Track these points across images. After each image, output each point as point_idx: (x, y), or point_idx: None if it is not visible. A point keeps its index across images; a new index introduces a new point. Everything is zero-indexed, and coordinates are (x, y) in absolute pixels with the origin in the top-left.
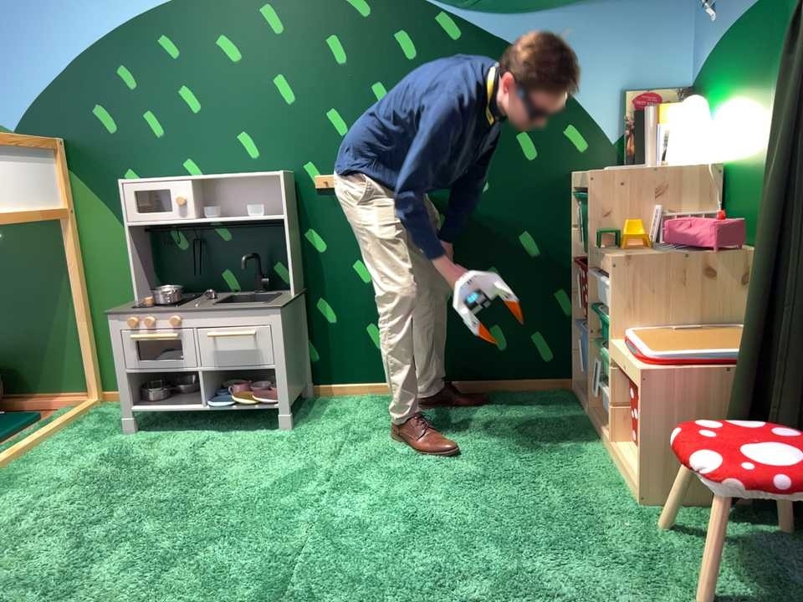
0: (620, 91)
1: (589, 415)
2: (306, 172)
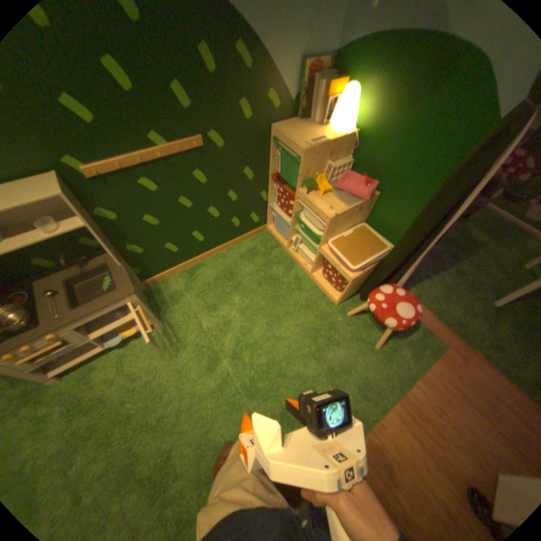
0: (302, 57)
1: (286, 250)
2: (69, 166)
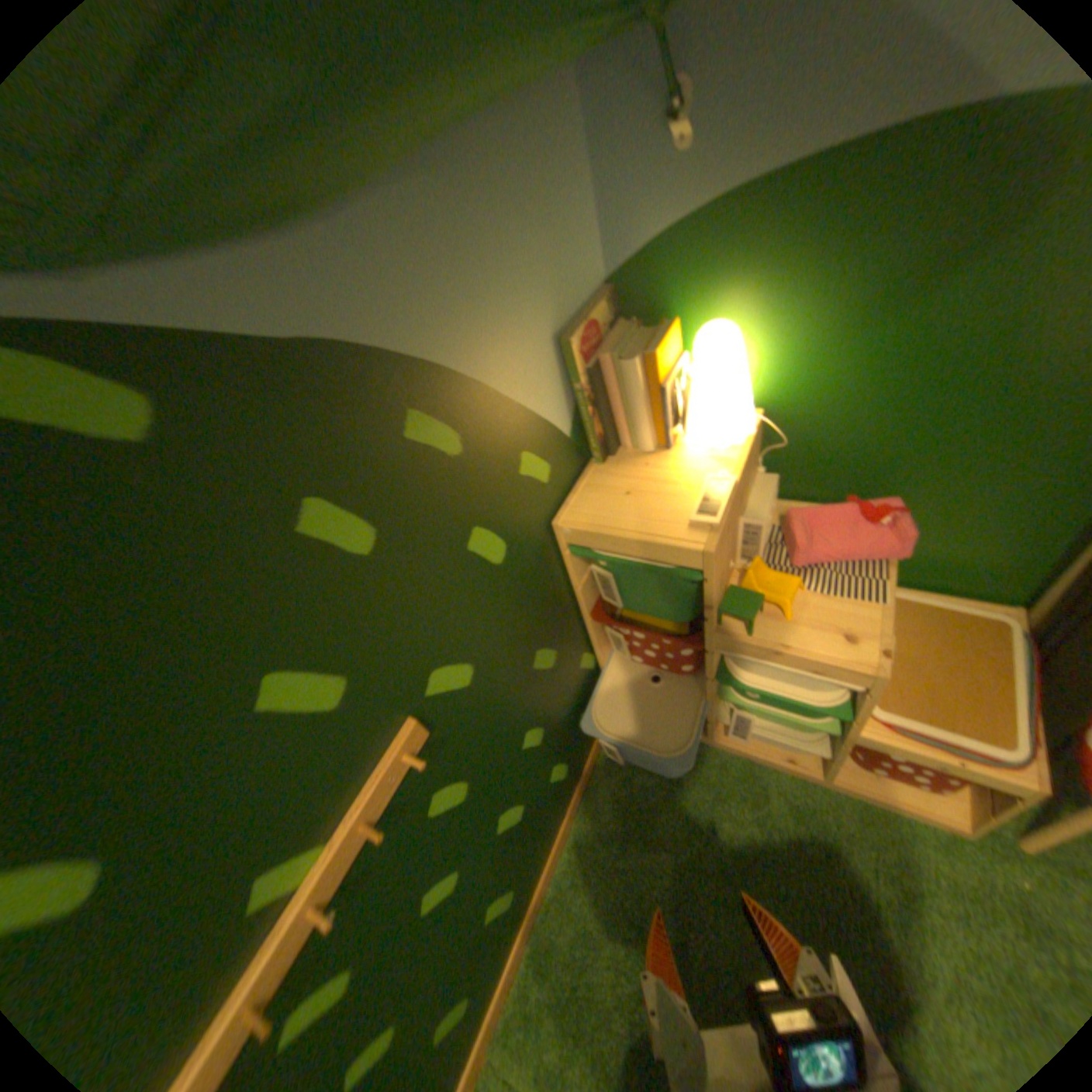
0: (557, 338)
1: (709, 742)
2: None
